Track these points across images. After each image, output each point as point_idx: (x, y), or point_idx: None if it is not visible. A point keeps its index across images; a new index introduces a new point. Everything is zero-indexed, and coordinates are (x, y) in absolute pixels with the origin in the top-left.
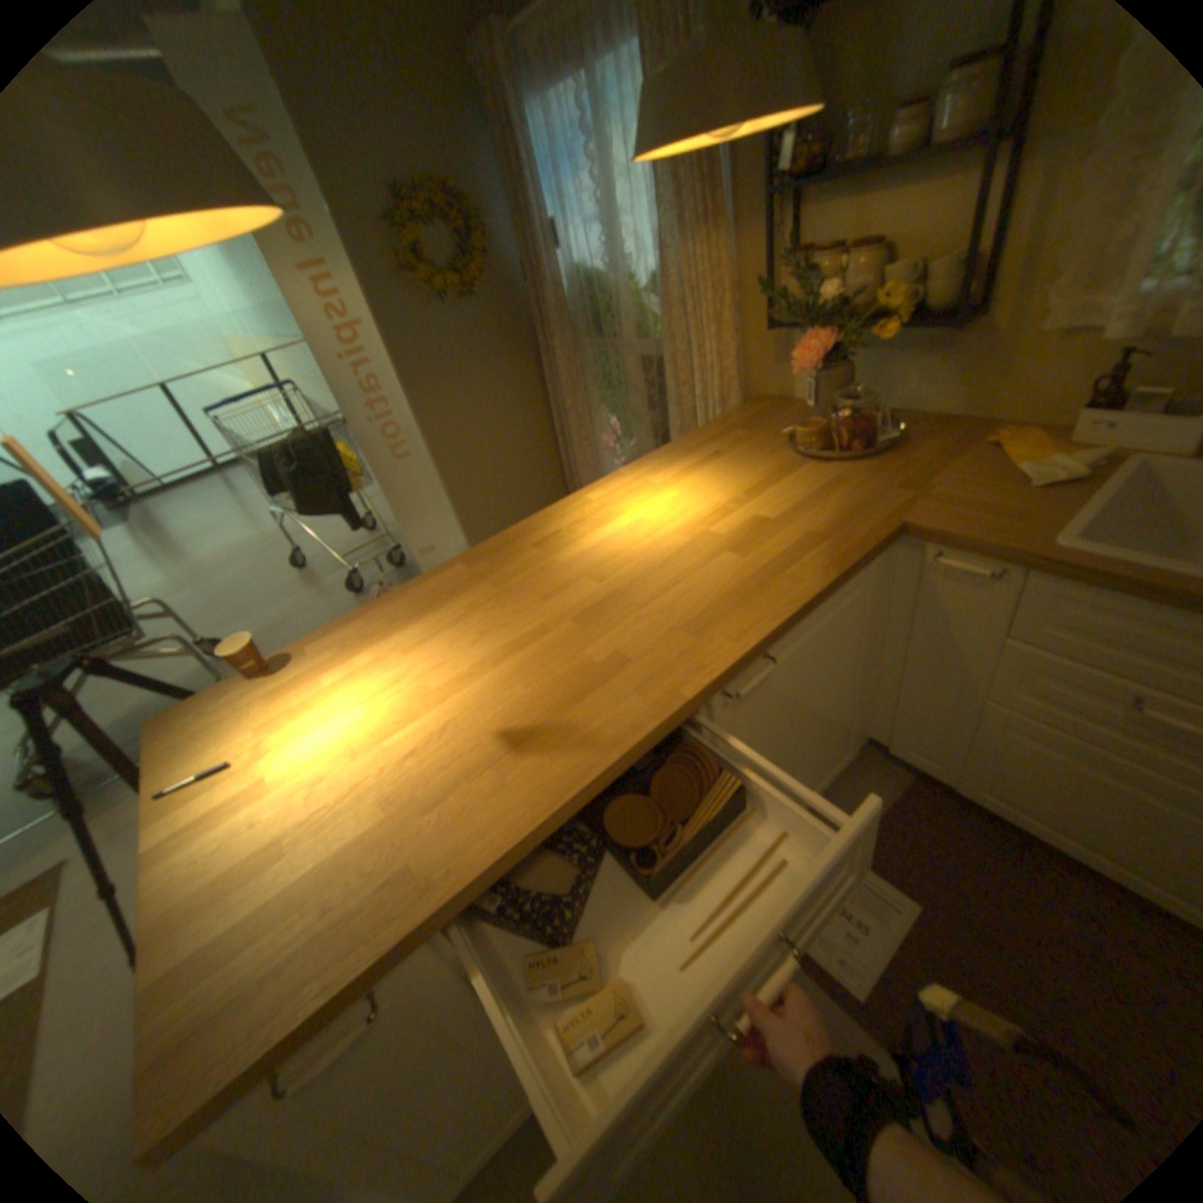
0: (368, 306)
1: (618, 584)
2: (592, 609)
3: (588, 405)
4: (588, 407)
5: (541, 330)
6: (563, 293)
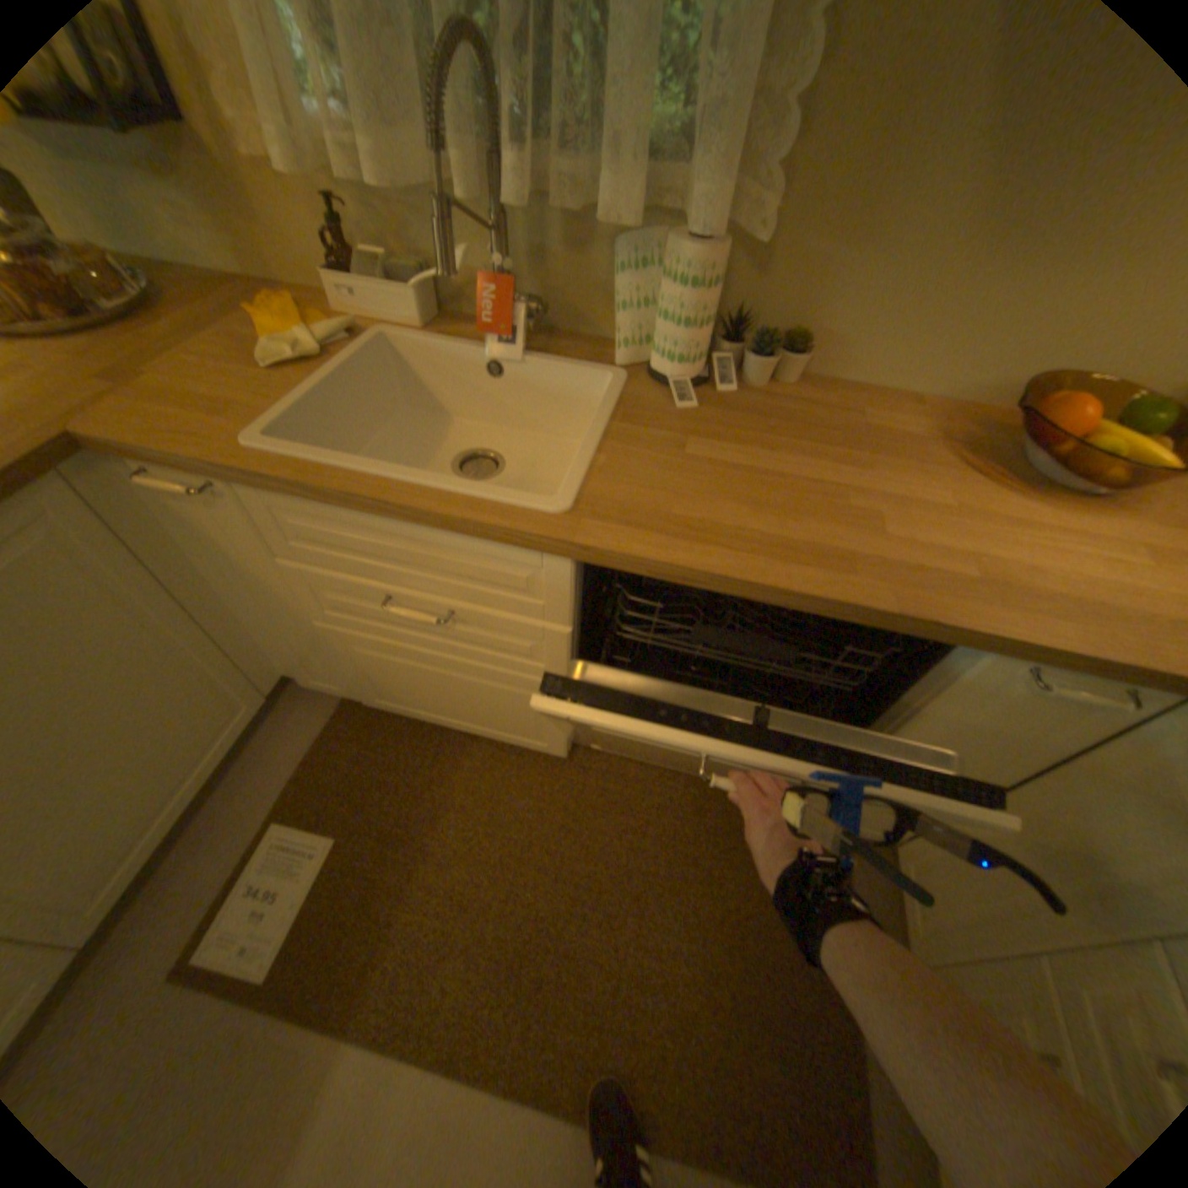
0: None
1: None
2: None
3: None
4: None
5: None
6: None
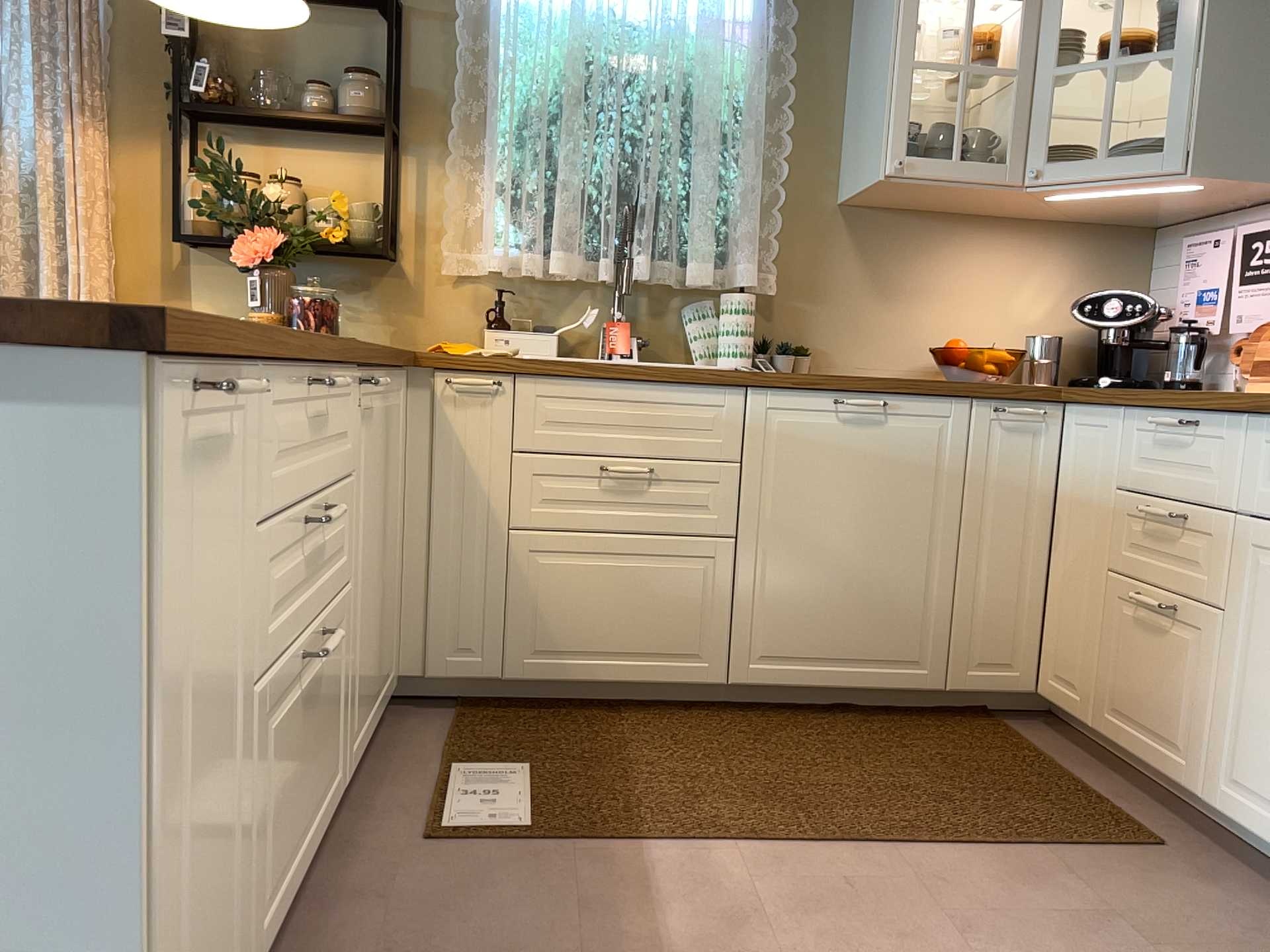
0: None
1: None
2: None
3: None
4: None
5: None
6: None
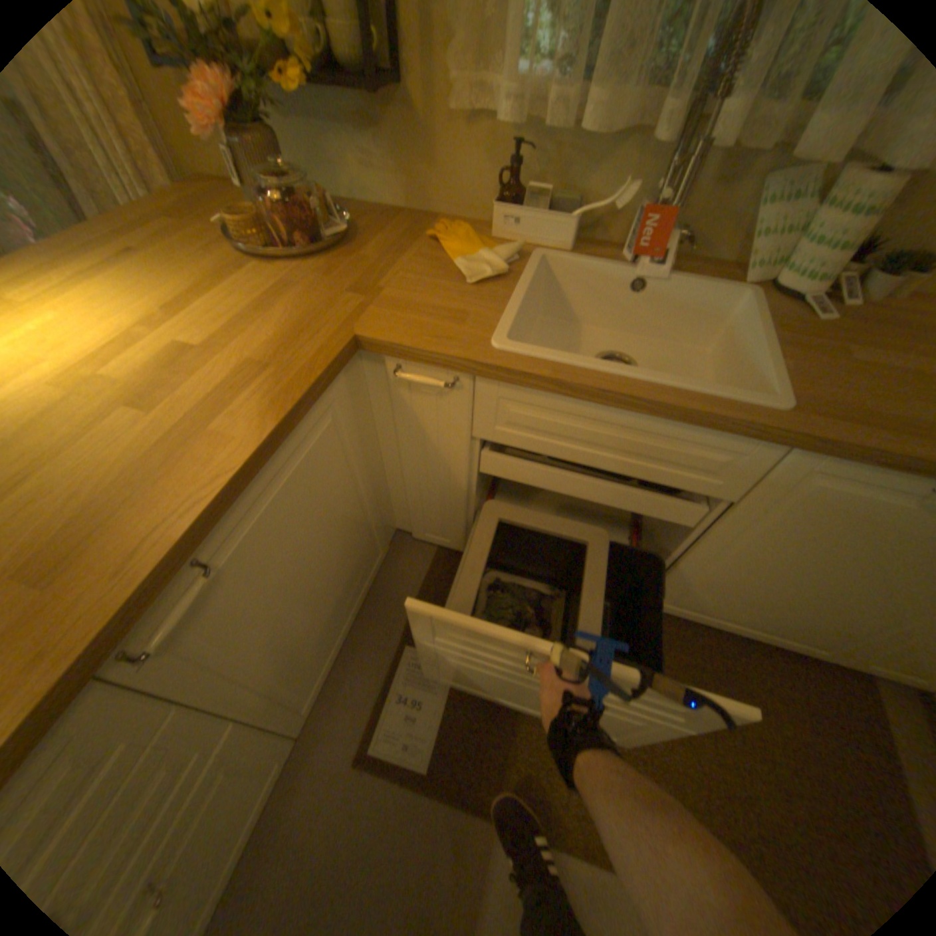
0: None
1: None
2: None
3: None
4: None
5: None
6: None
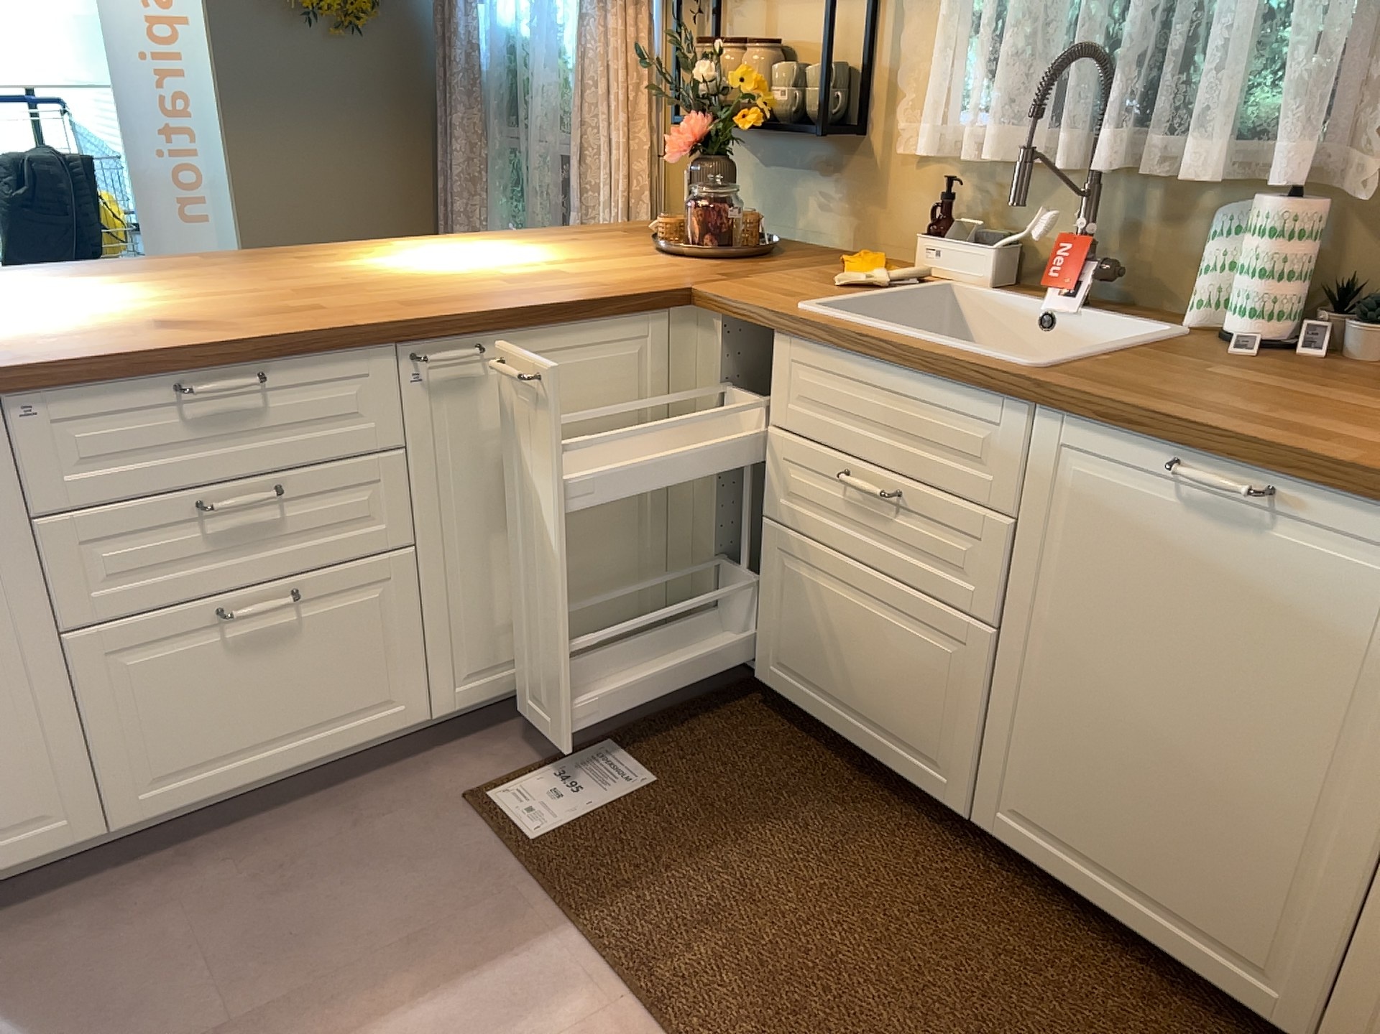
0: (211, 5)
1: (364, 282)
2: (321, 289)
3: (490, 216)
4: (490, 219)
5: (447, 102)
6: (482, 61)
